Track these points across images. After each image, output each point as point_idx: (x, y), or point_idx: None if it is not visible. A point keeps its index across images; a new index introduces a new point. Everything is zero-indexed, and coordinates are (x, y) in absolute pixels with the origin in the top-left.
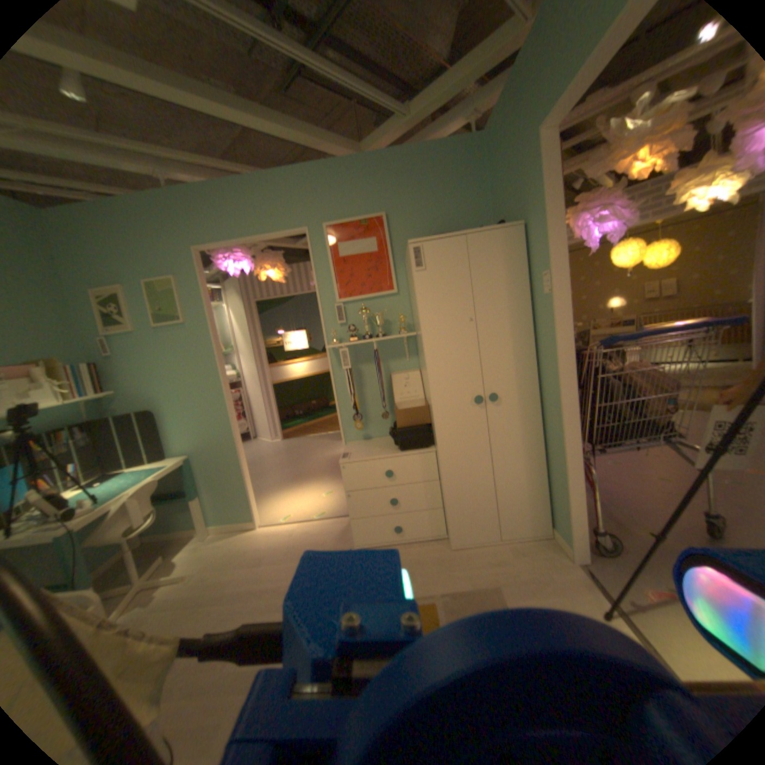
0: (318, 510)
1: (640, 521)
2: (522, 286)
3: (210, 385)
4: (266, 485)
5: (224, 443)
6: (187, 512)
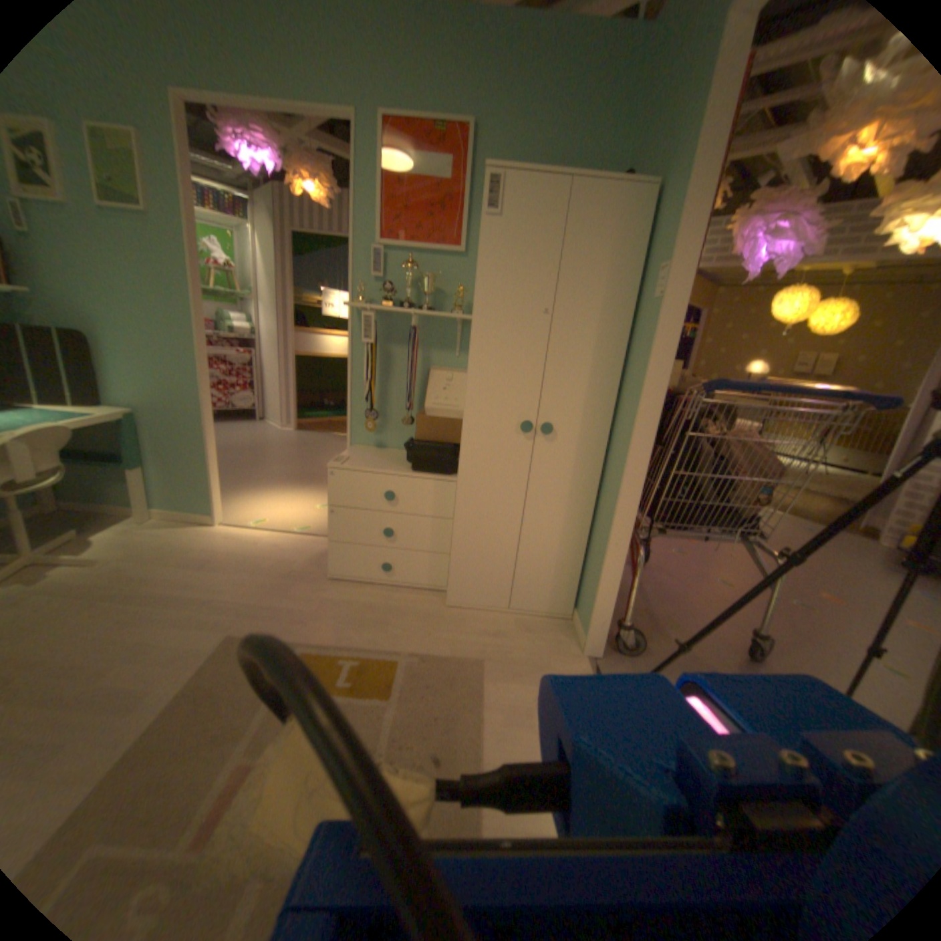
0: (303, 523)
1: (680, 624)
2: (630, 281)
3: (175, 318)
4: (251, 478)
5: (186, 406)
6: (125, 485)
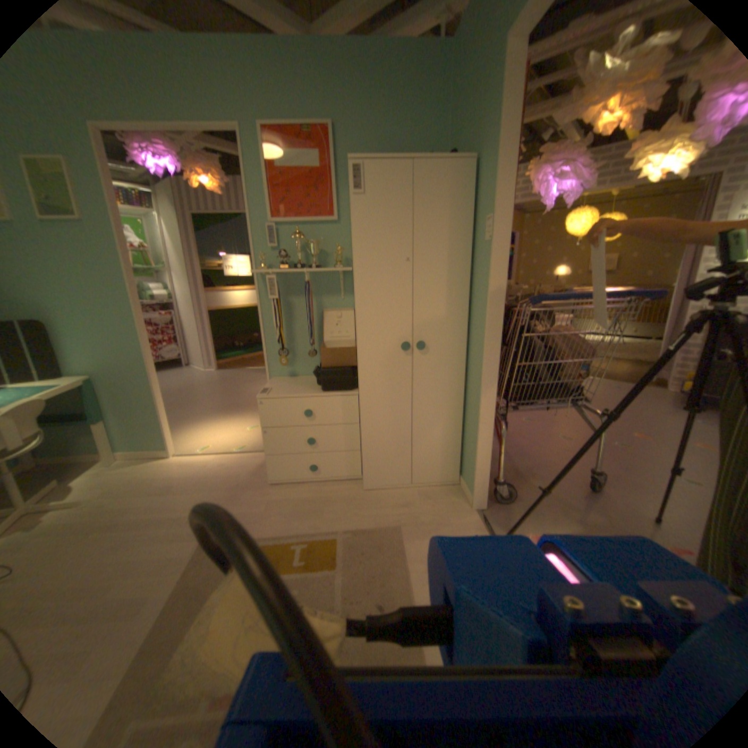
0: (238, 443)
1: (537, 473)
2: (465, 229)
3: (114, 298)
4: (189, 414)
5: (132, 366)
6: (90, 436)
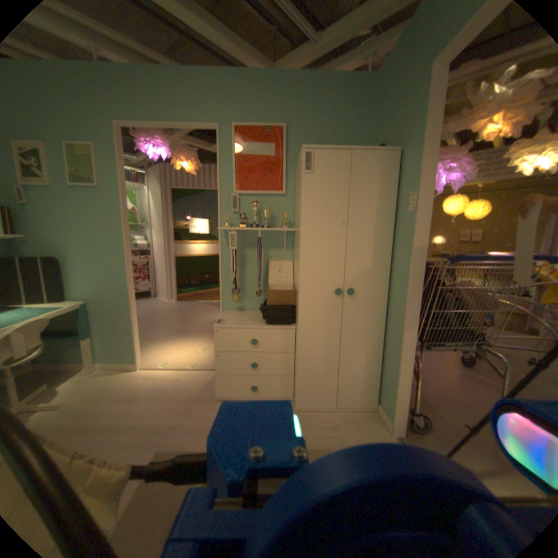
0: (192, 362)
1: (445, 406)
2: (391, 202)
3: (113, 244)
4: (154, 335)
5: (119, 296)
6: (78, 349)
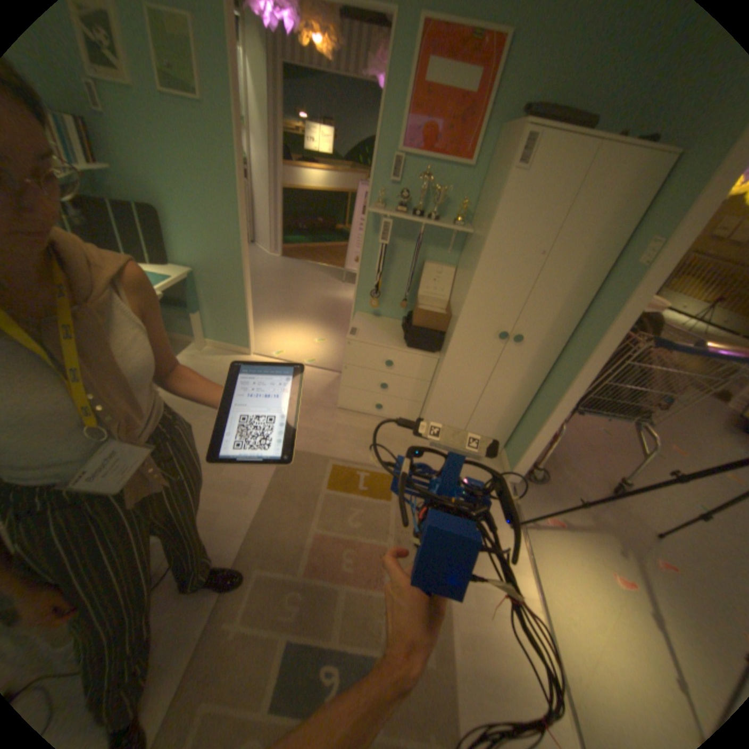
0: (309, 355)
1: (571, 461)
2: (621, 236)
3: (225, 198)
4: (262, 308)
5: (232, 269)
6: (187, 320)
